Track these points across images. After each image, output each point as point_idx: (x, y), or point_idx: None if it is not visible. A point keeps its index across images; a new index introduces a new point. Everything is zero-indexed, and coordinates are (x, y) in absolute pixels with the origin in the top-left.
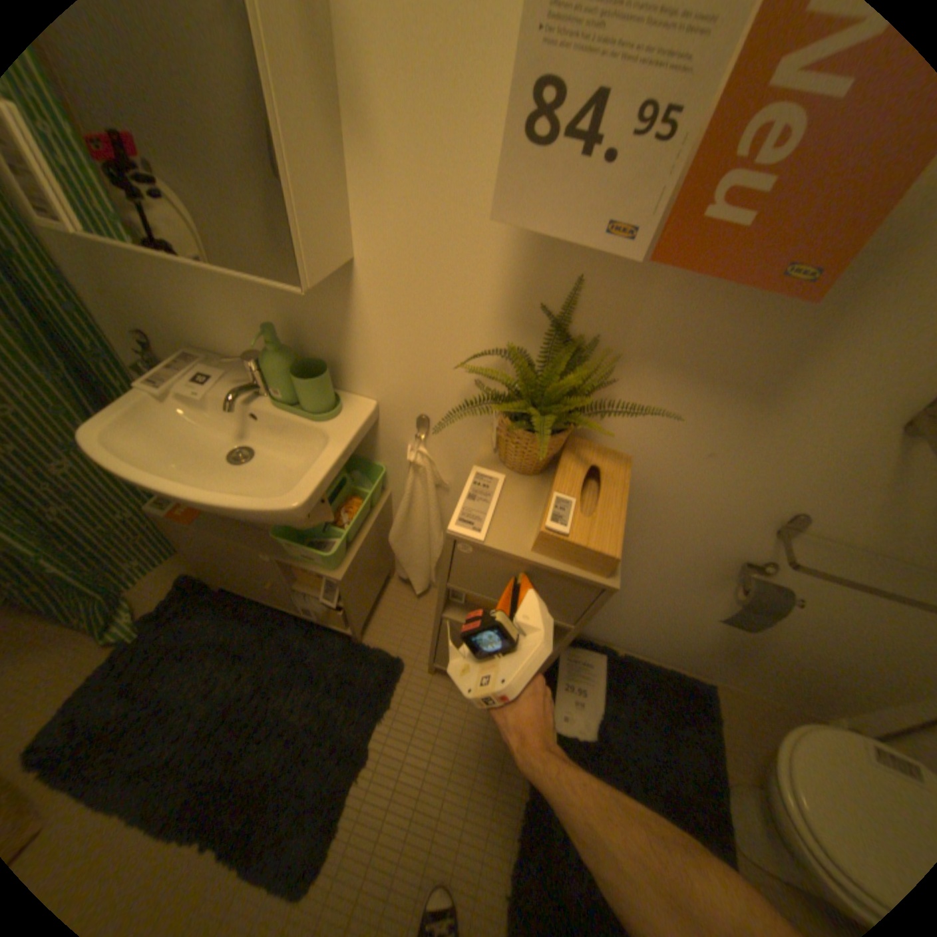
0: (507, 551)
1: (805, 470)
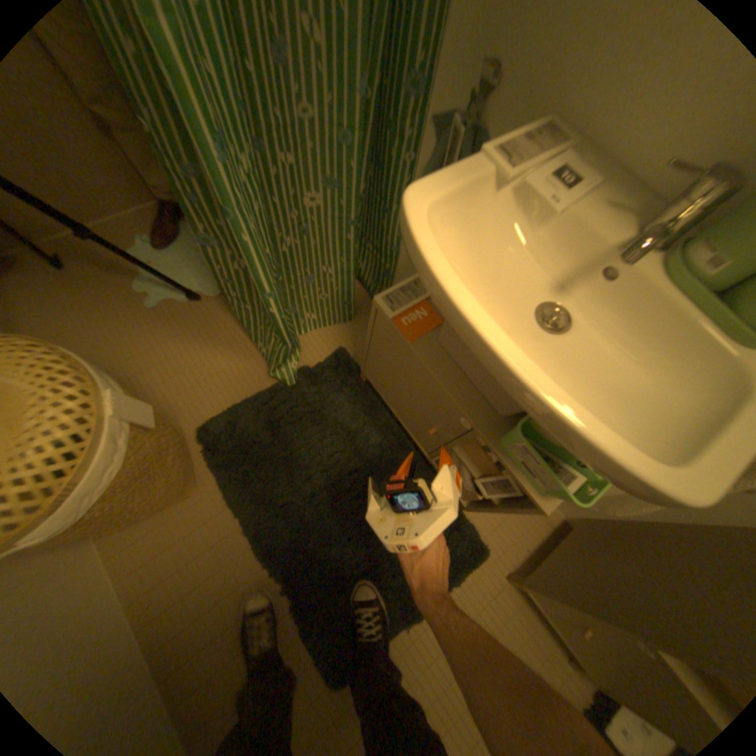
0: None
1: None
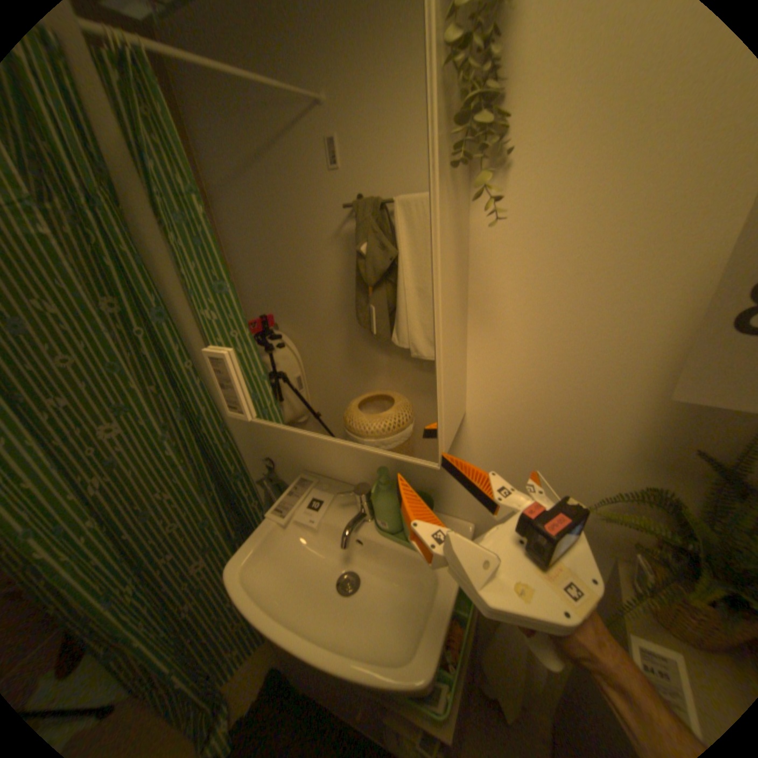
0: None
1: None
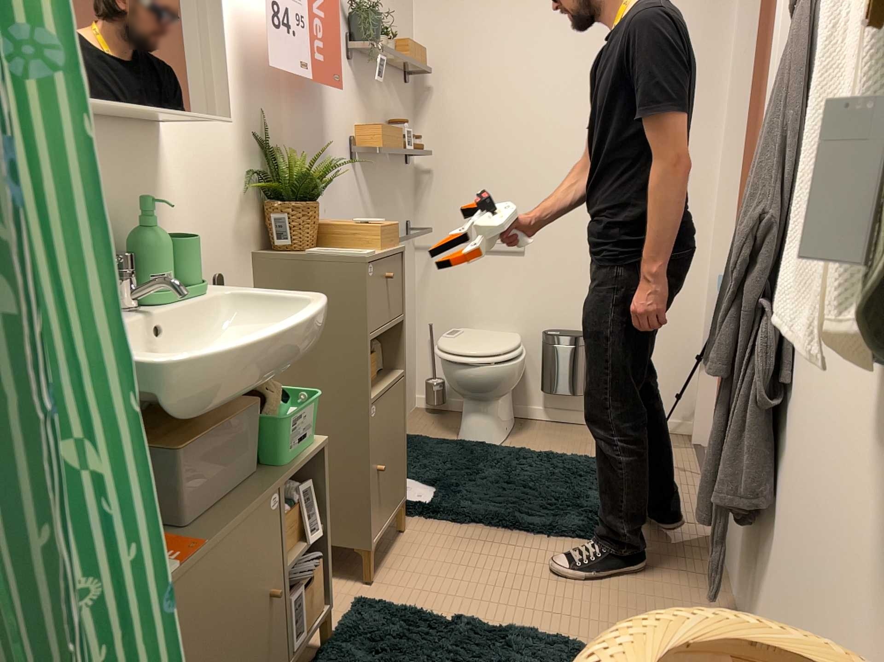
0: (383, 255)
1: (347, 205)
